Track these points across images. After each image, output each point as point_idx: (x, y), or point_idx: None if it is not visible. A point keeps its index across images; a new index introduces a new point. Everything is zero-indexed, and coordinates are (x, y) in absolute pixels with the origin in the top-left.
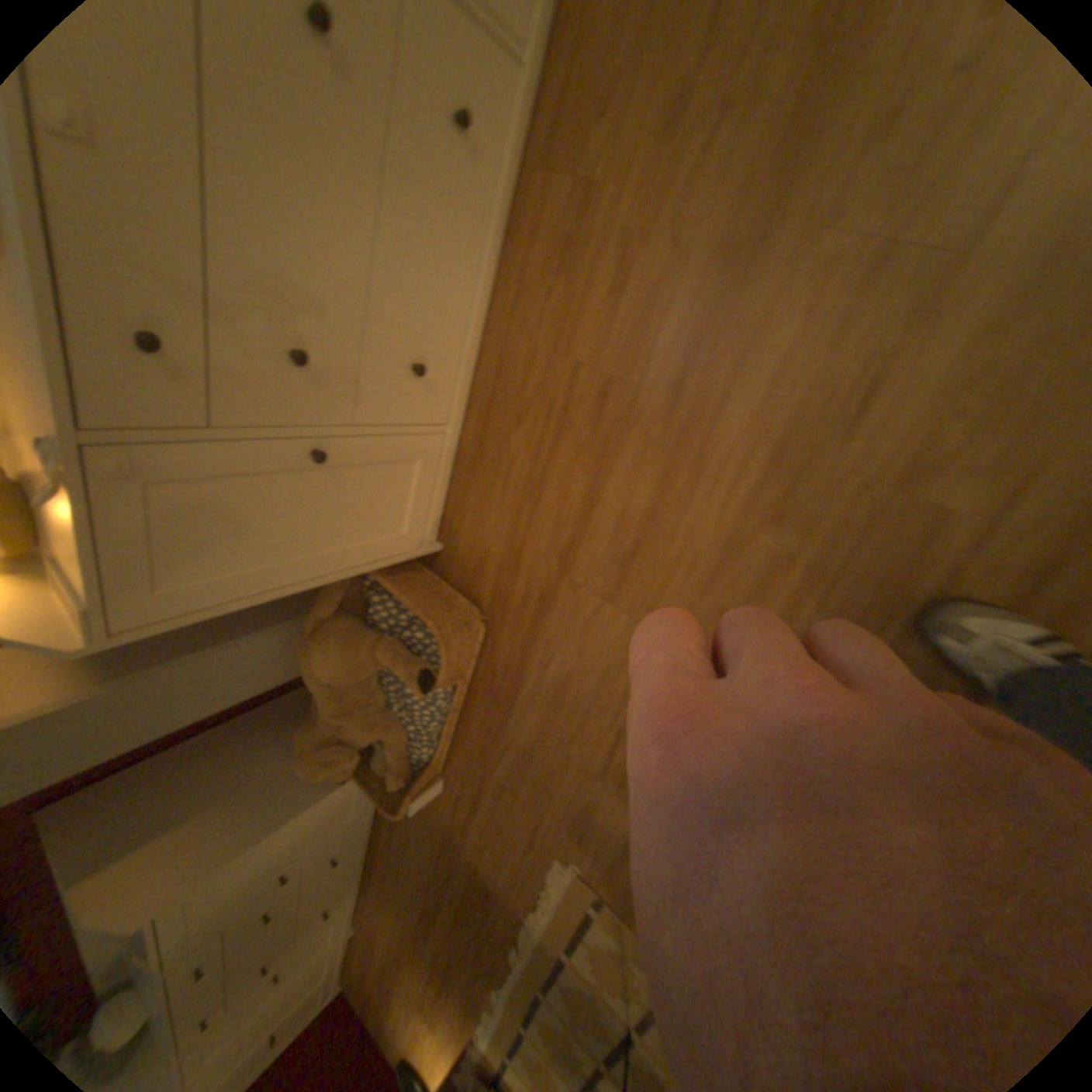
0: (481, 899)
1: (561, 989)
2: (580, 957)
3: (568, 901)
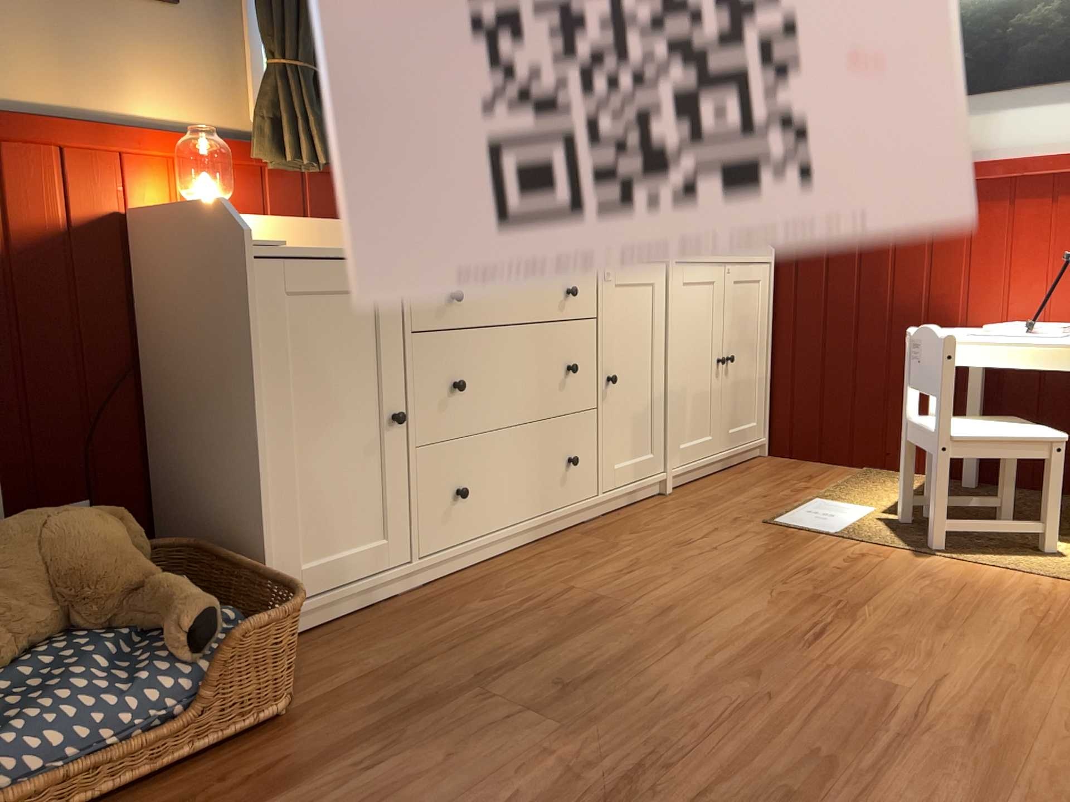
0: None
1: None
2: None
3: None
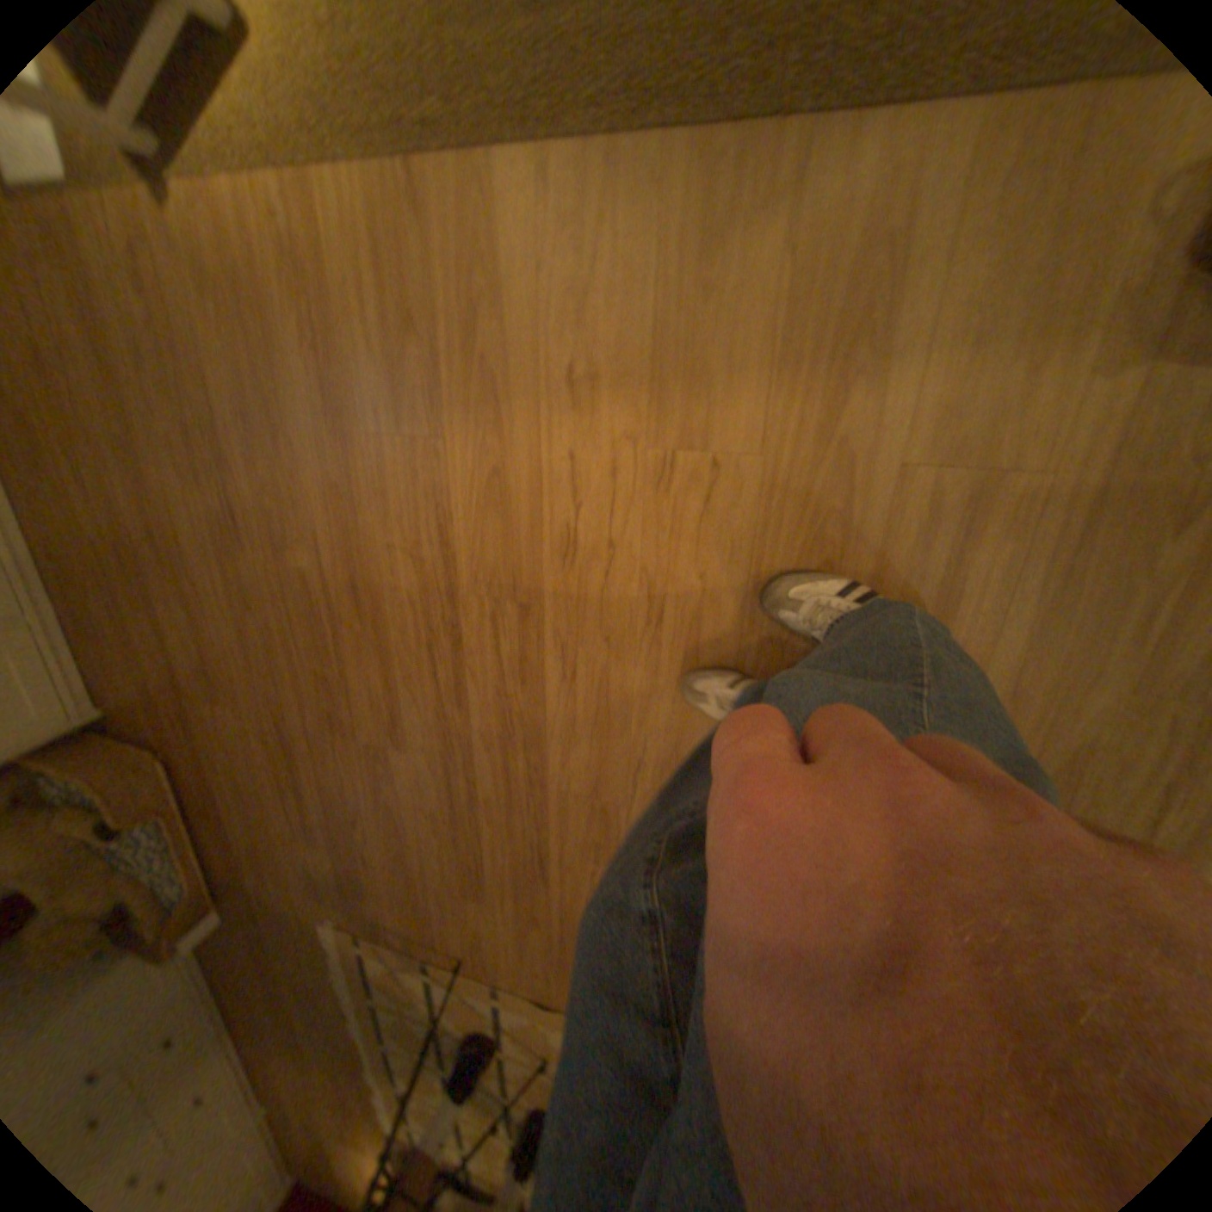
0: (305, 999)
1: (384, 1031)
2: (373, 994)
3: (340, 955)
